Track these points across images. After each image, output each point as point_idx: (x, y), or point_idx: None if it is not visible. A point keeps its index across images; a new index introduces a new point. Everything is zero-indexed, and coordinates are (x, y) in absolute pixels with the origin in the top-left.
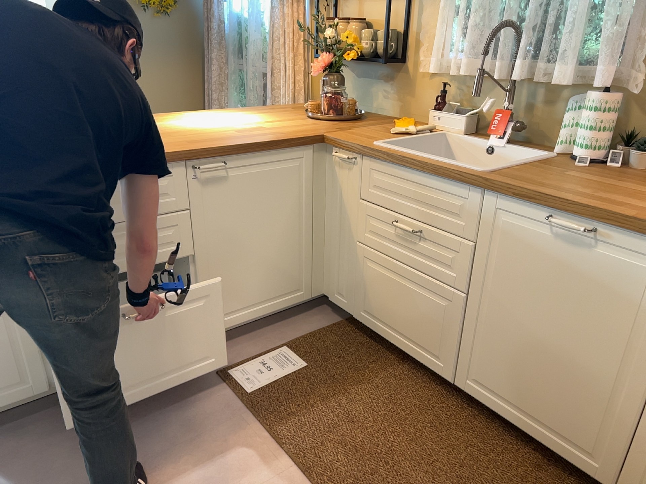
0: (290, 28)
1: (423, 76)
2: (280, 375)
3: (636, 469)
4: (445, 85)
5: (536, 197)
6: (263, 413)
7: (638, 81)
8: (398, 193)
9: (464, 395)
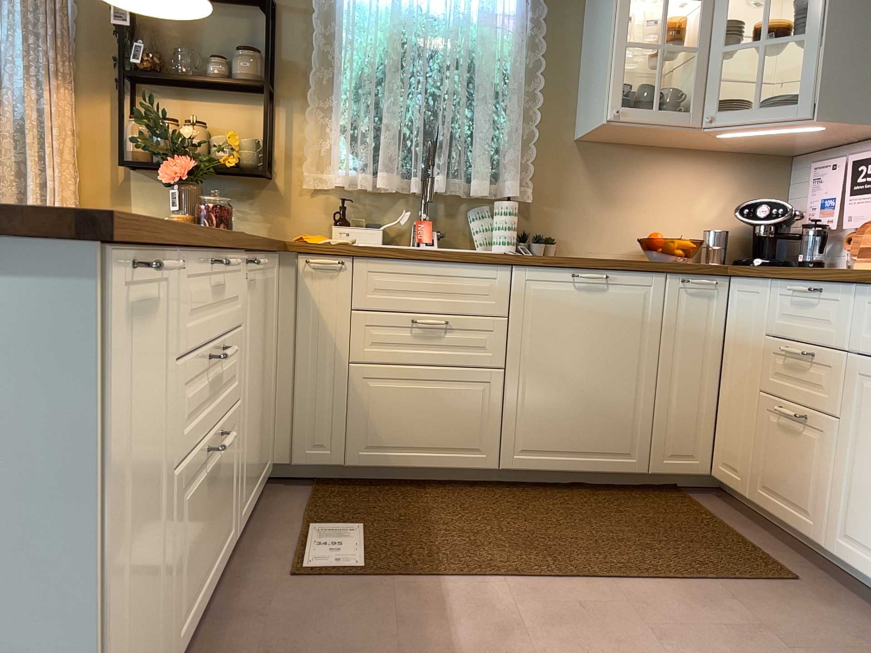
0: (59, 121)
1: (303, 191)
2: (357, 544)
3: (660, 442)
4: (345, 199)
5: (564, 260)
6: (406, 571)
7: (530, 190)
8: (410, 290)
9: (497, 484)
